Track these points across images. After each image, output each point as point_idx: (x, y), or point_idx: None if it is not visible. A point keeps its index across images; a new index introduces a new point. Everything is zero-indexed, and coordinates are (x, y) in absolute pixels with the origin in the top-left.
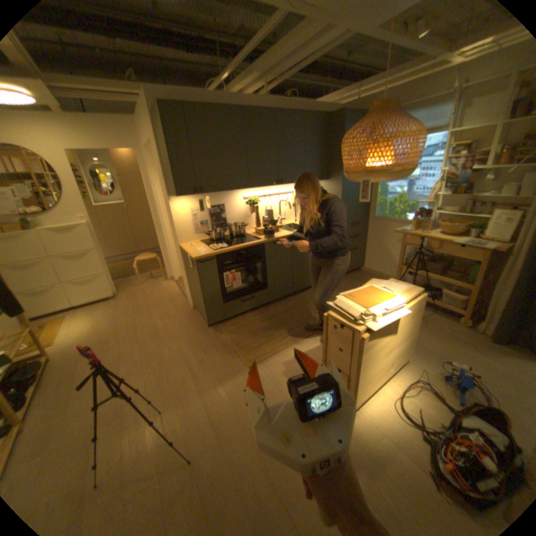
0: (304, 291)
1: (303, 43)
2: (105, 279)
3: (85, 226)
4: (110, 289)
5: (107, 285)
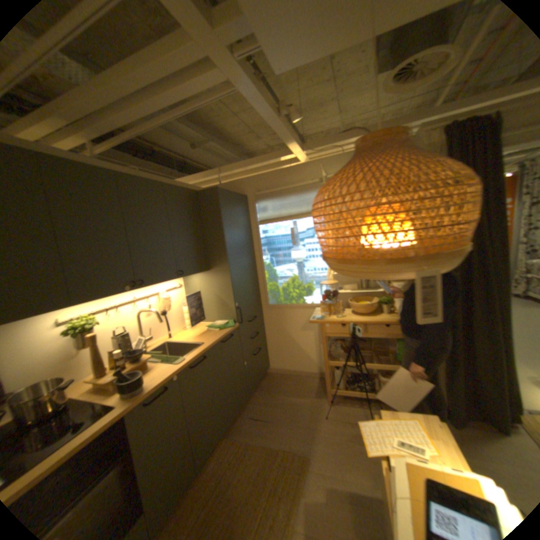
0: (211, 455)
1: (164, 77)
2: None
3: None
4: None
5: None
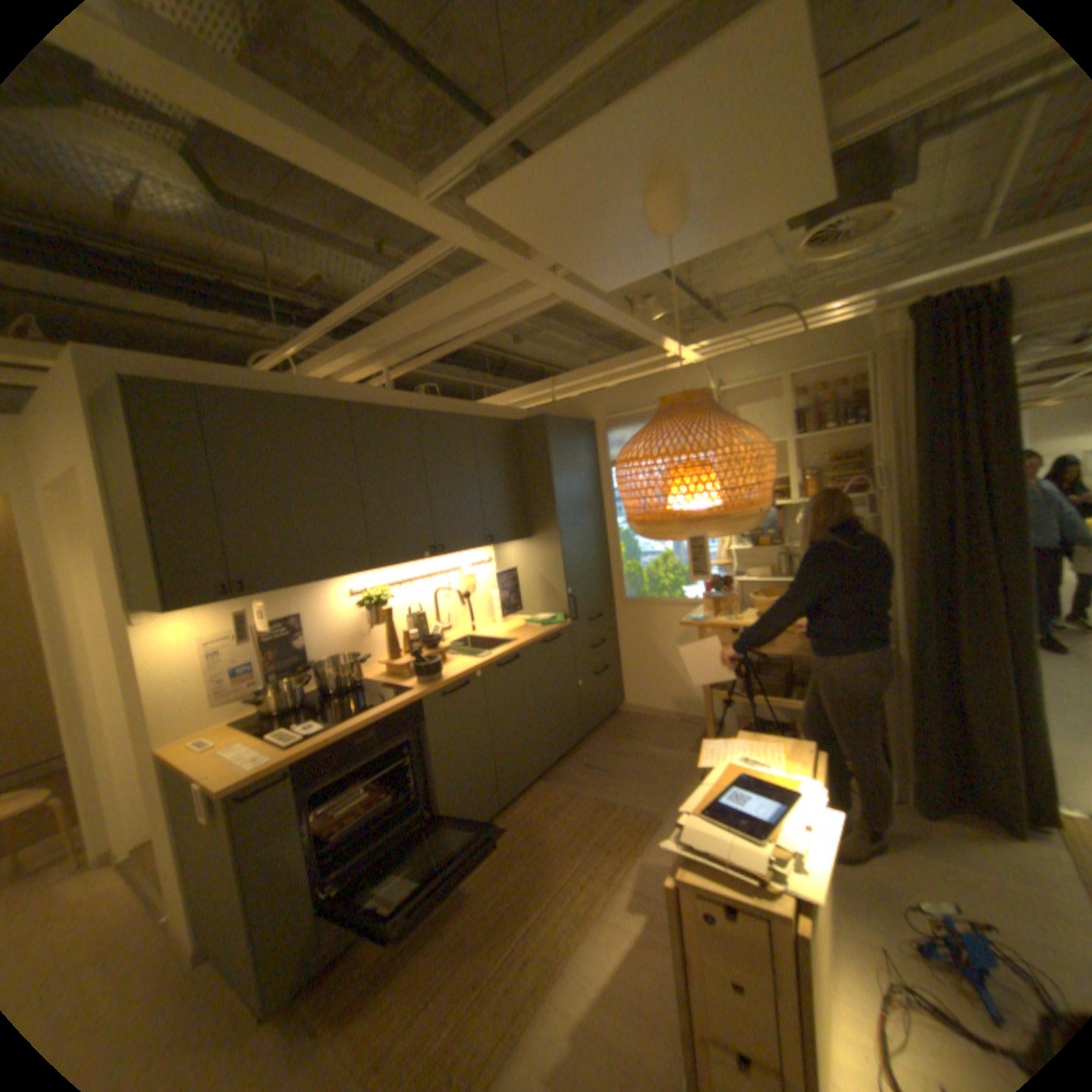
0: (522, 798)
1: (475, 305)
2: None
3: None
4: None
5: None
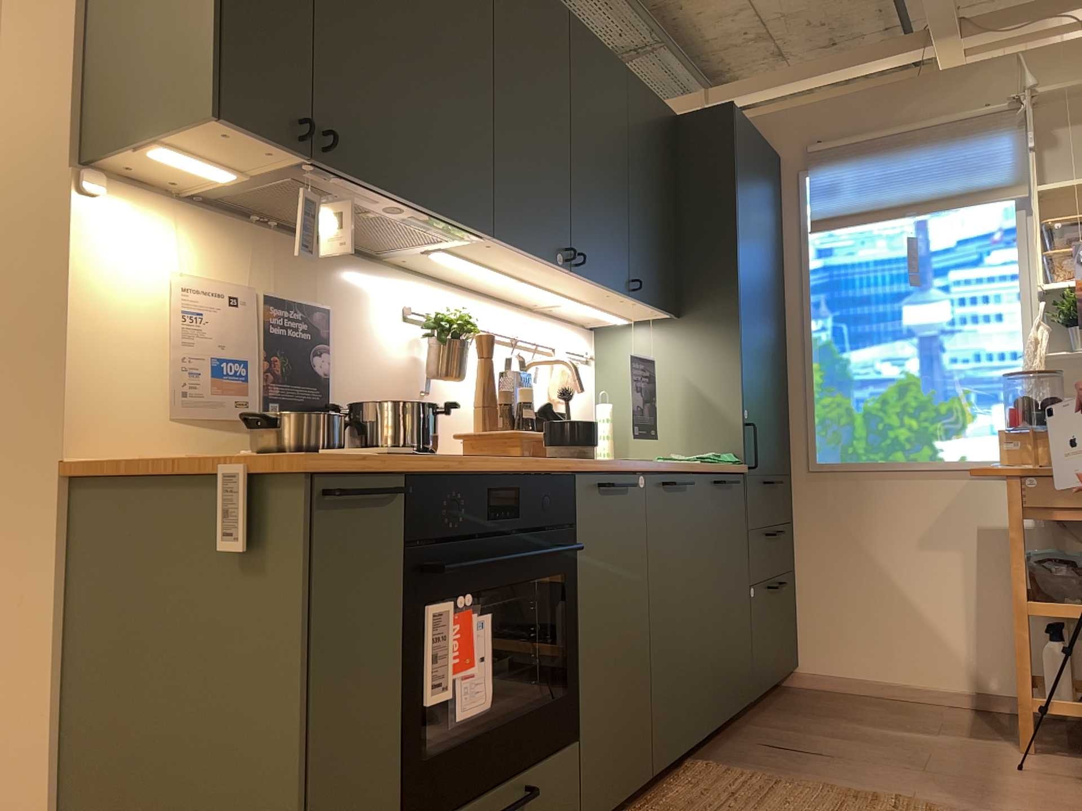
0: (671, 778)
1: None
2: None
3: None
4: None
5: None
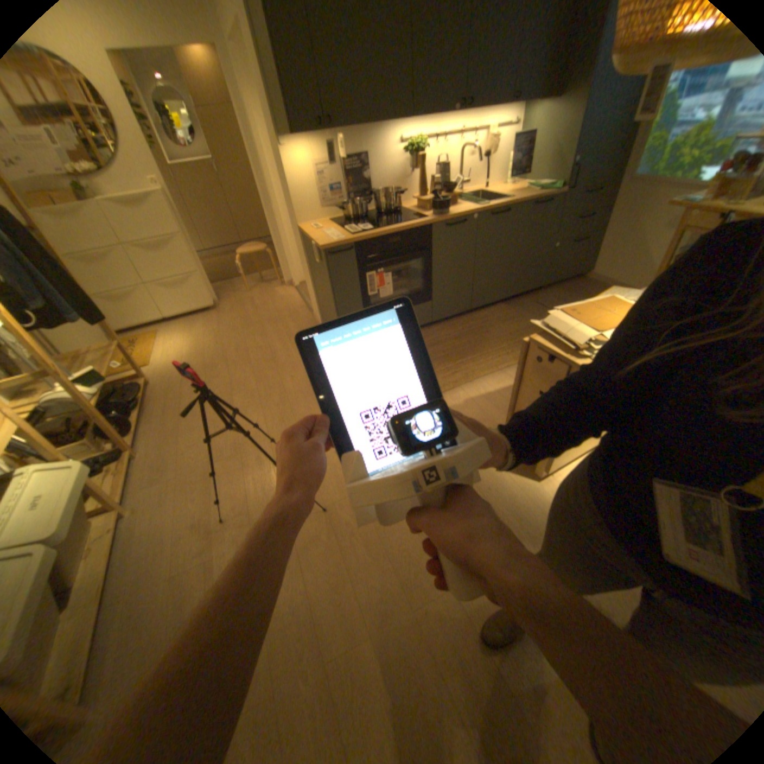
0: (486, 309)
1: None
2: (200, 280)
3: (161, 195)
4: (209, 296)
5: (204, 289)
